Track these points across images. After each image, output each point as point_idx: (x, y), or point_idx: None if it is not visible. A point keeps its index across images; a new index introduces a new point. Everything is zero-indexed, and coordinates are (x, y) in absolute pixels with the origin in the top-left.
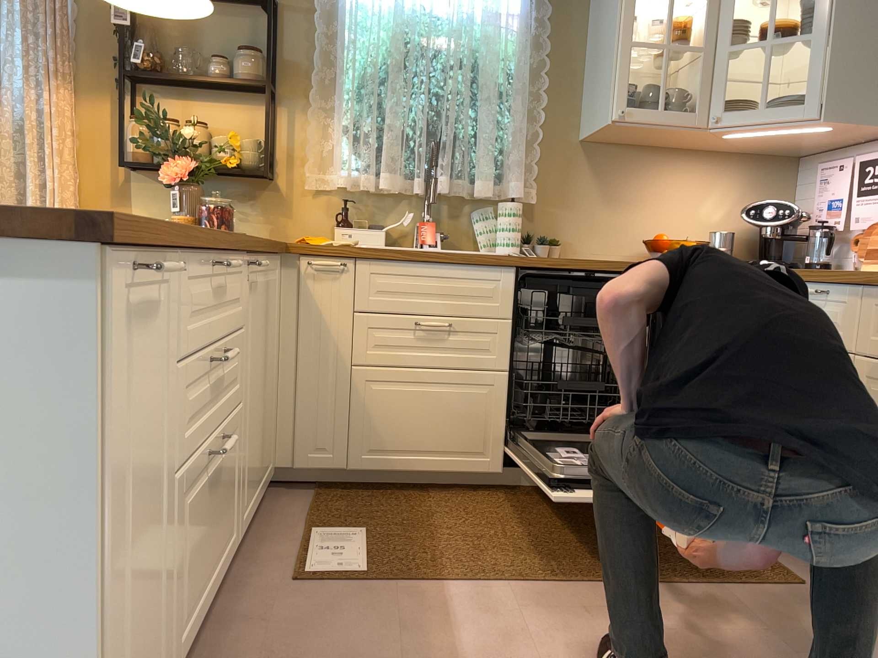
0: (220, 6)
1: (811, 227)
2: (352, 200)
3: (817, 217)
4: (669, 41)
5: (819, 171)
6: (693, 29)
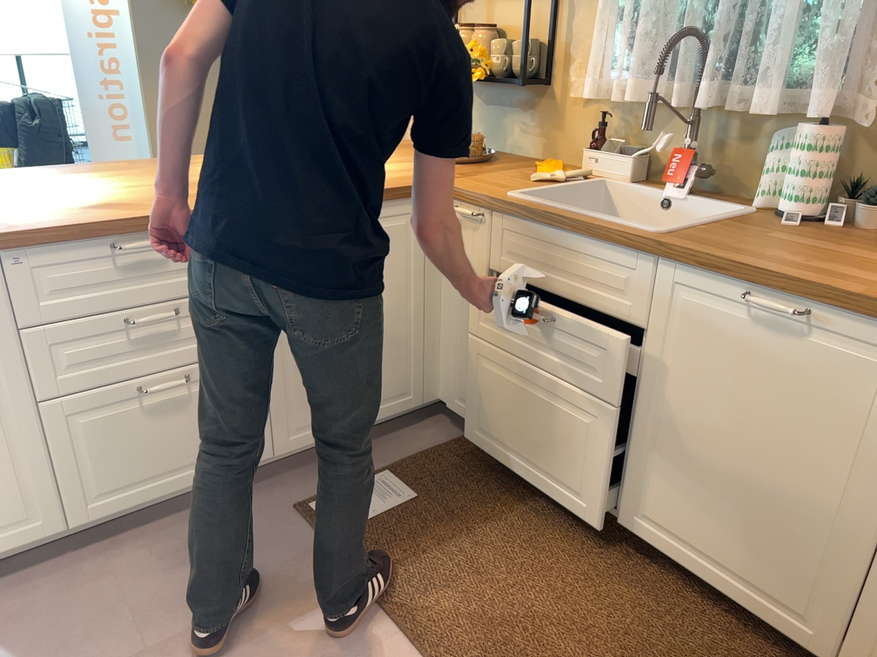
0: None
1: None
2: (609, 115)
3: None
4: None
5: None
6: None
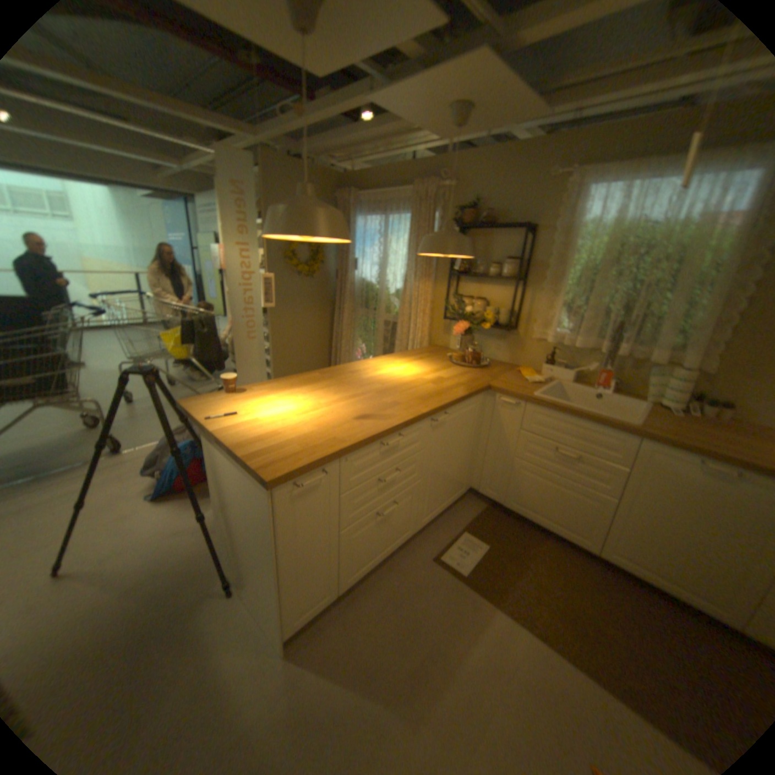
0: (503, 230)
1: None
2: (558, 349)
3: None
4: None
5: None
6: None
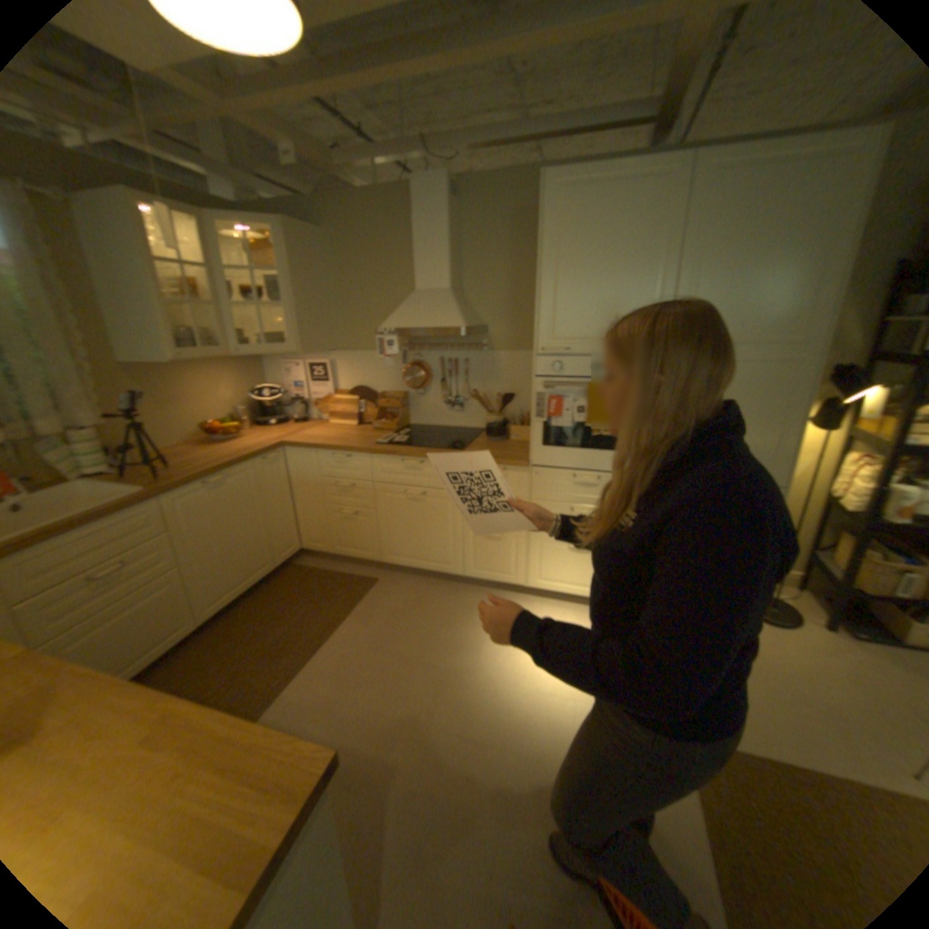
0: None
1: (293, 399)
2: None
3: (289, 391)
4: (177, 289)
5: (283, 365)
6: (192, 281)
